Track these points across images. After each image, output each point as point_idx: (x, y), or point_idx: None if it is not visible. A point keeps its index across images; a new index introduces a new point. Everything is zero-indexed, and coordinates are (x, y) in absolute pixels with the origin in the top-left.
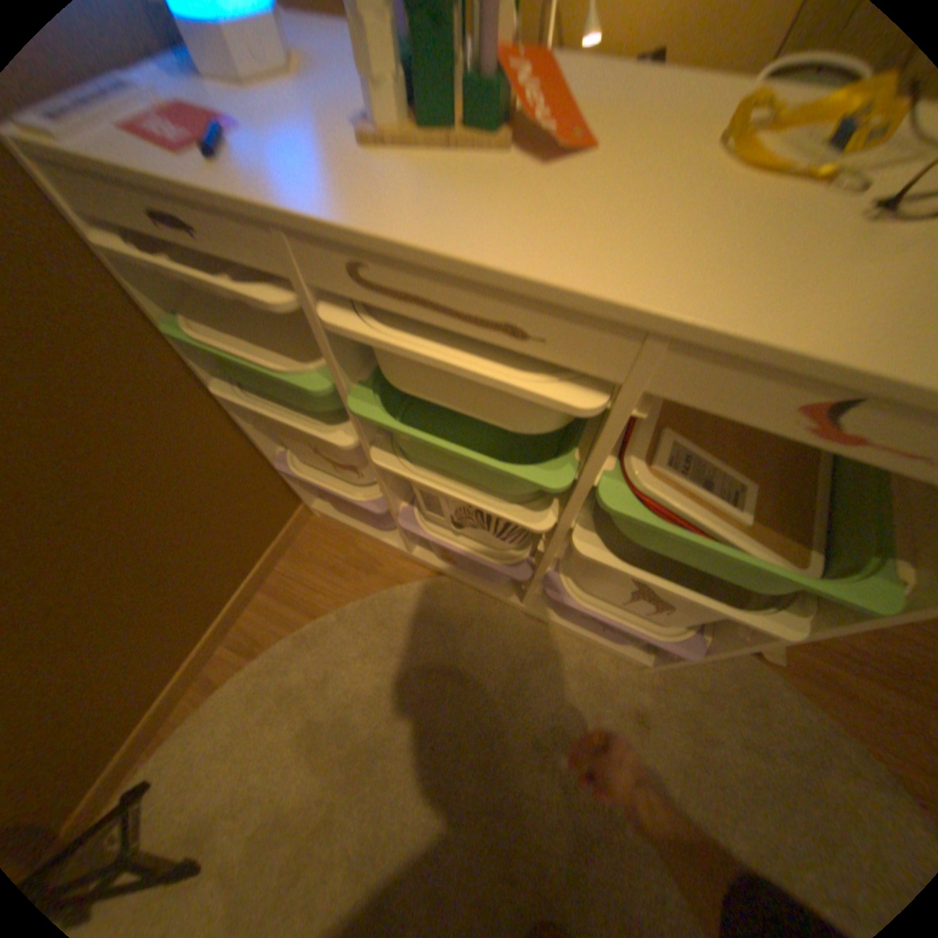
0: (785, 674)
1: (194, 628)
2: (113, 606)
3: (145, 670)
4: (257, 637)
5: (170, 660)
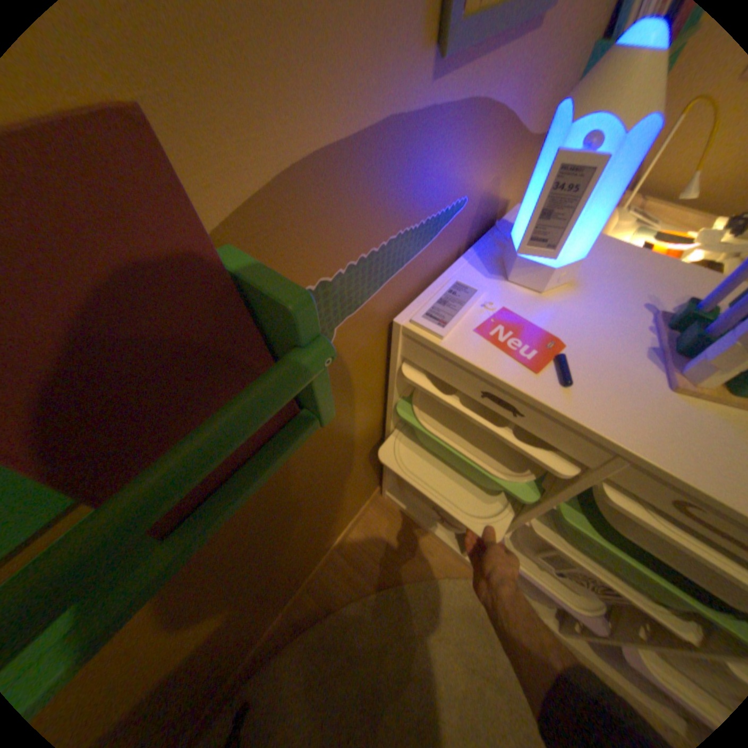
0: None
1: (300, 582)
2: (282, 576)
3: (270, 615)
4: (334, 595)
5: (282, 606)
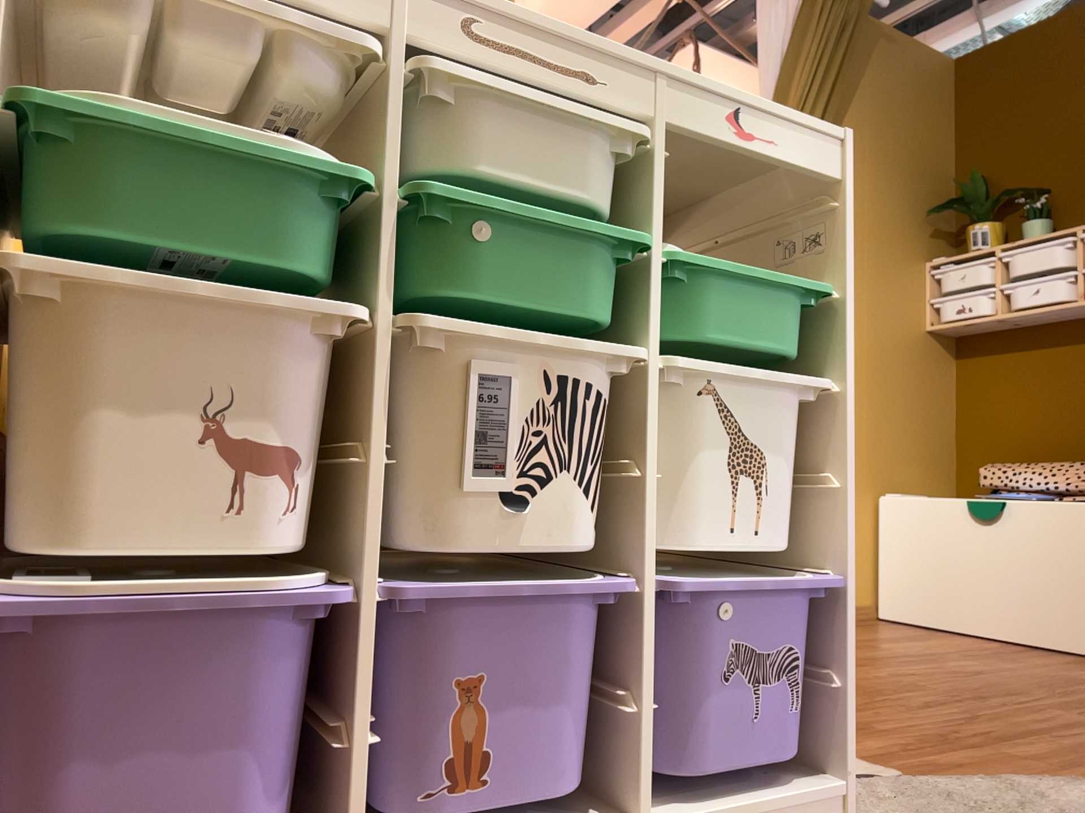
0: (901, 769)
1: None
2: None
3: None
4: None
5: None
